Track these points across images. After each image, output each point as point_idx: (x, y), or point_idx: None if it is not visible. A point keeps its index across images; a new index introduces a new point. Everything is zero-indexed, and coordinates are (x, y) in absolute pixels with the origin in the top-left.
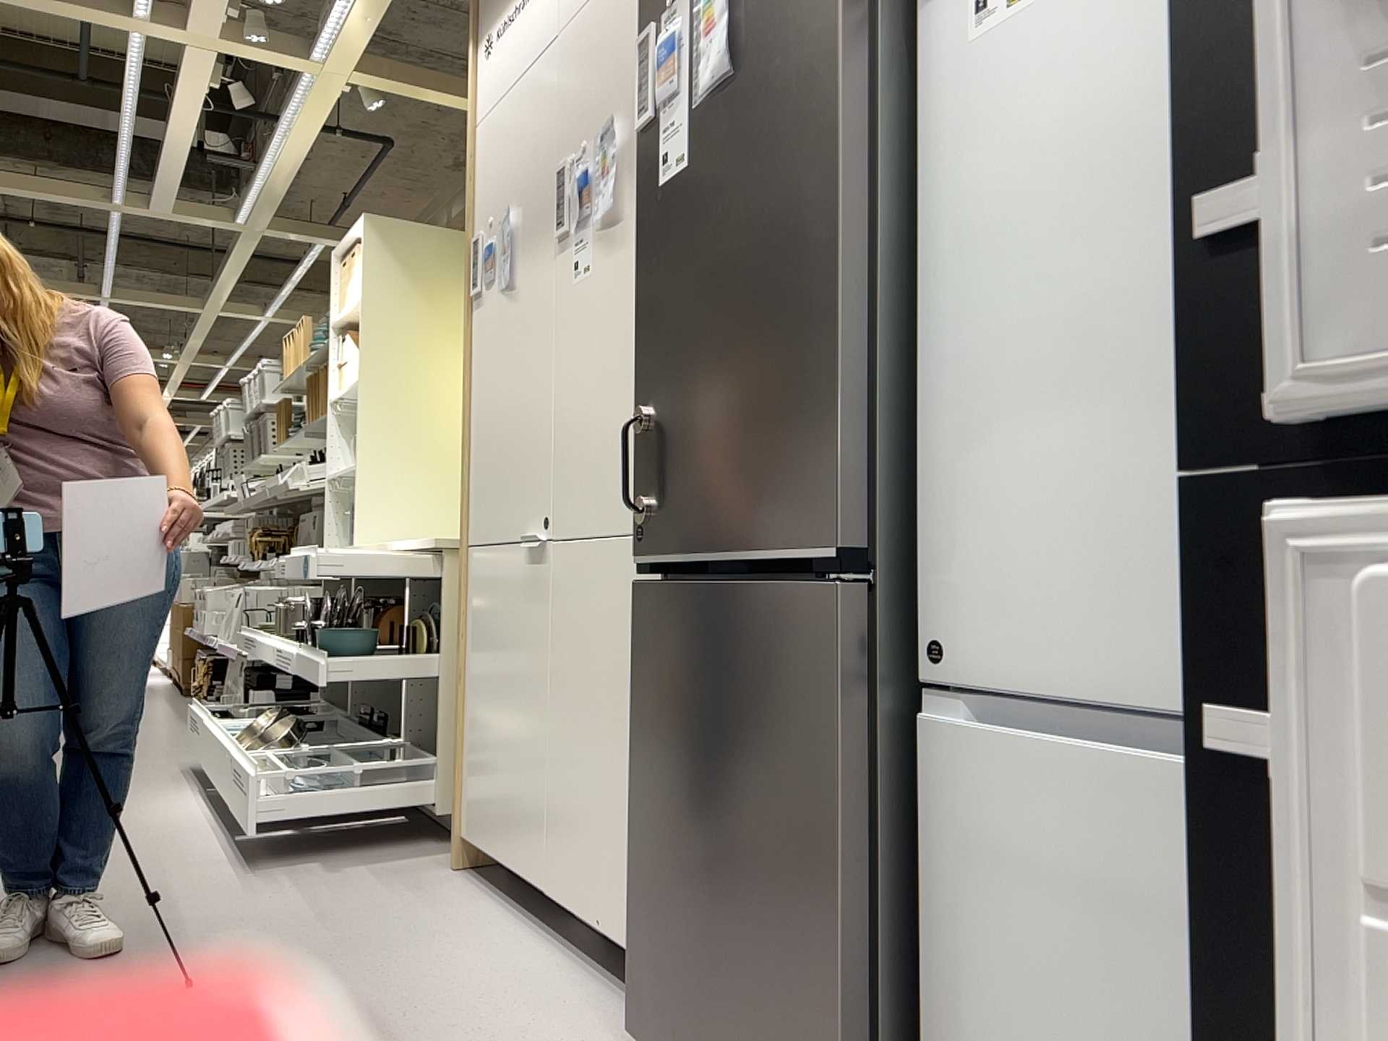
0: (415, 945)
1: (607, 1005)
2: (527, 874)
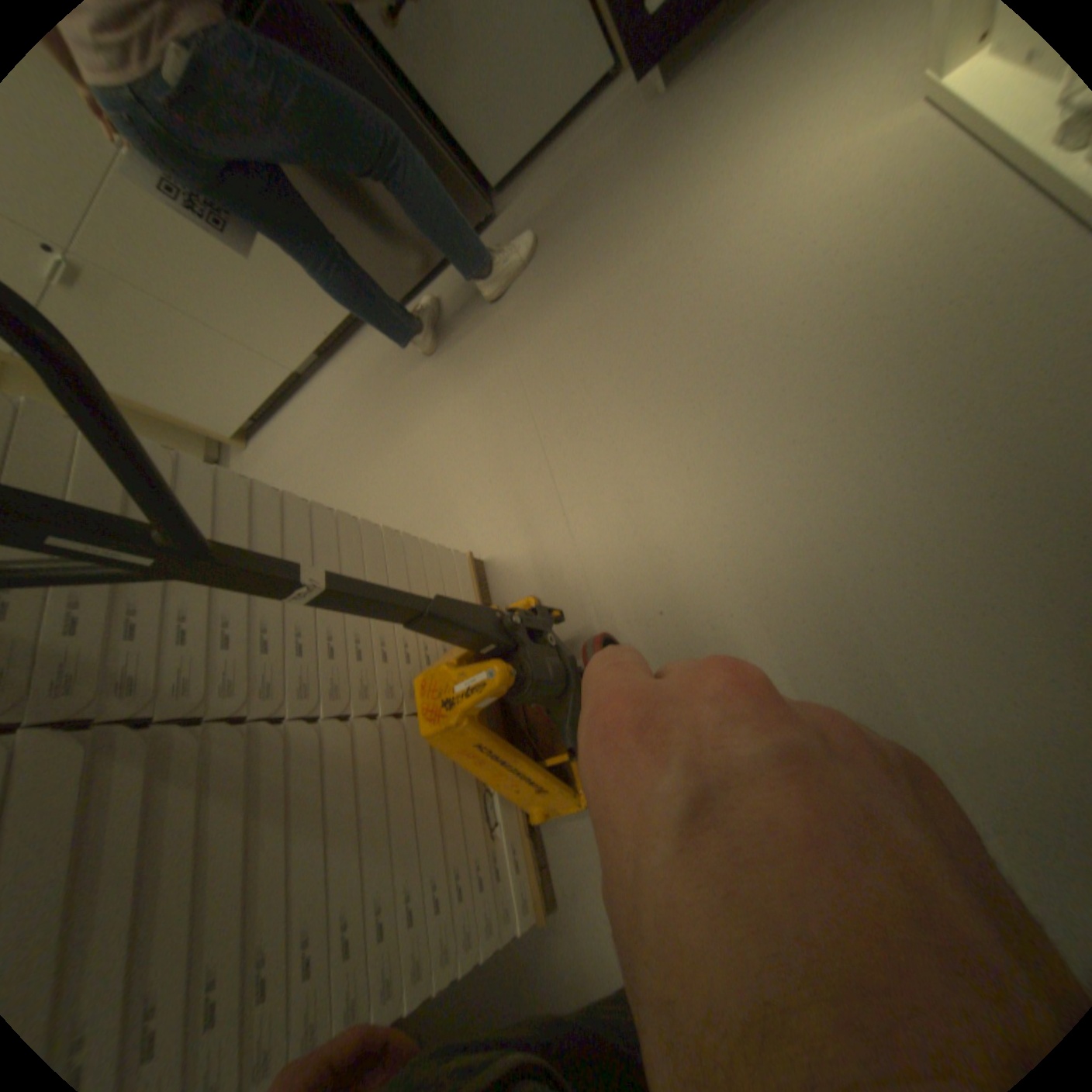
0: (303, 433)
1: (363, 336)
2: (278, 383)
